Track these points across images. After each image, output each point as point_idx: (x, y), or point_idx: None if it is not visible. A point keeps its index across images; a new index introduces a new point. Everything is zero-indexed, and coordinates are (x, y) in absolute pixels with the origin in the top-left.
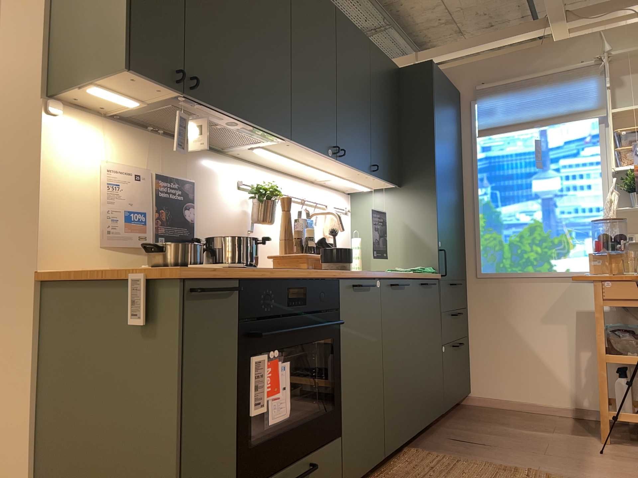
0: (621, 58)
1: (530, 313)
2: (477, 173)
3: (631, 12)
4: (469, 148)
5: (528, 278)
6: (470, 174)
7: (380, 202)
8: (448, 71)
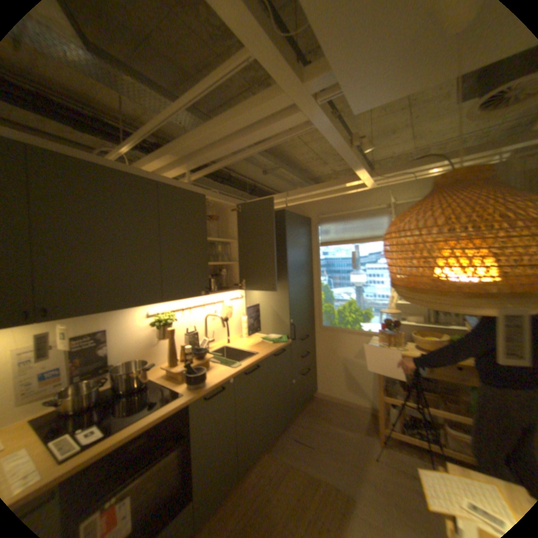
0: (404, 204)
1: (349, 352)
2: (320, 268)
3: (411, 174)
4: (316, 252)
5: (348, 333)
6: (317, 268)
7: (259, 293)
8: (304, 204)
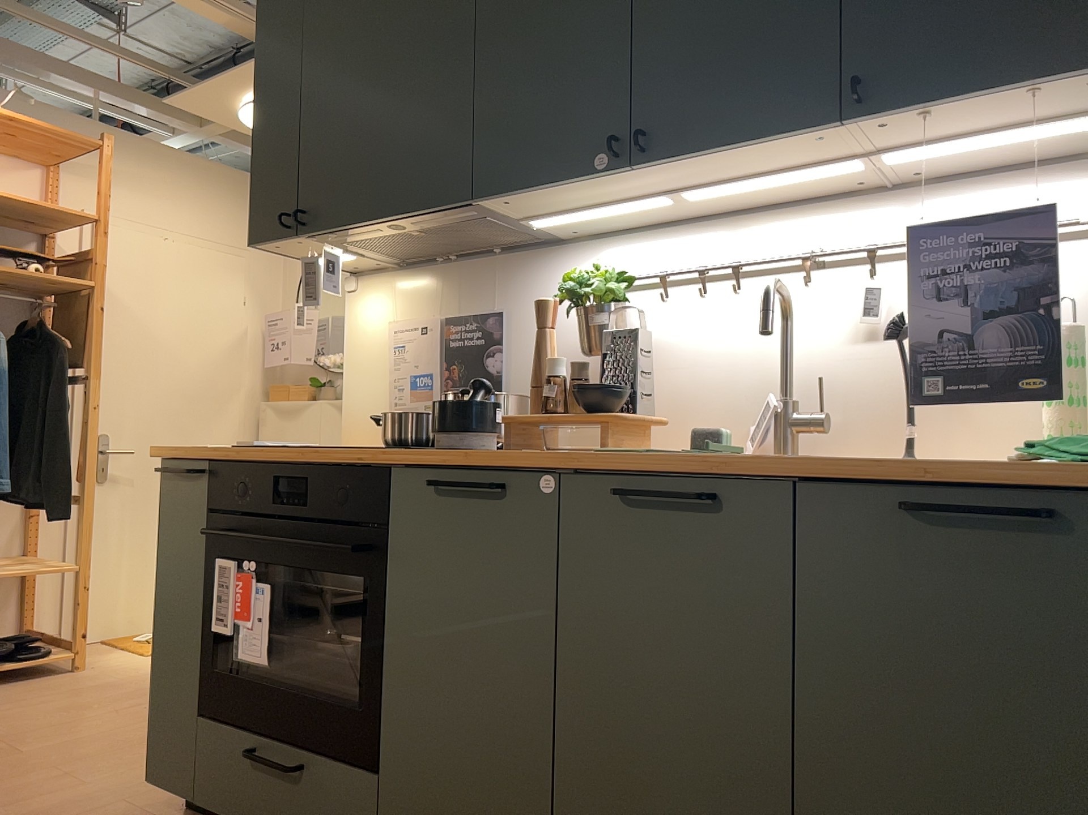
0: None
1: None
2: None
3: None
4: None
5: None
6: None
7: None
8: None
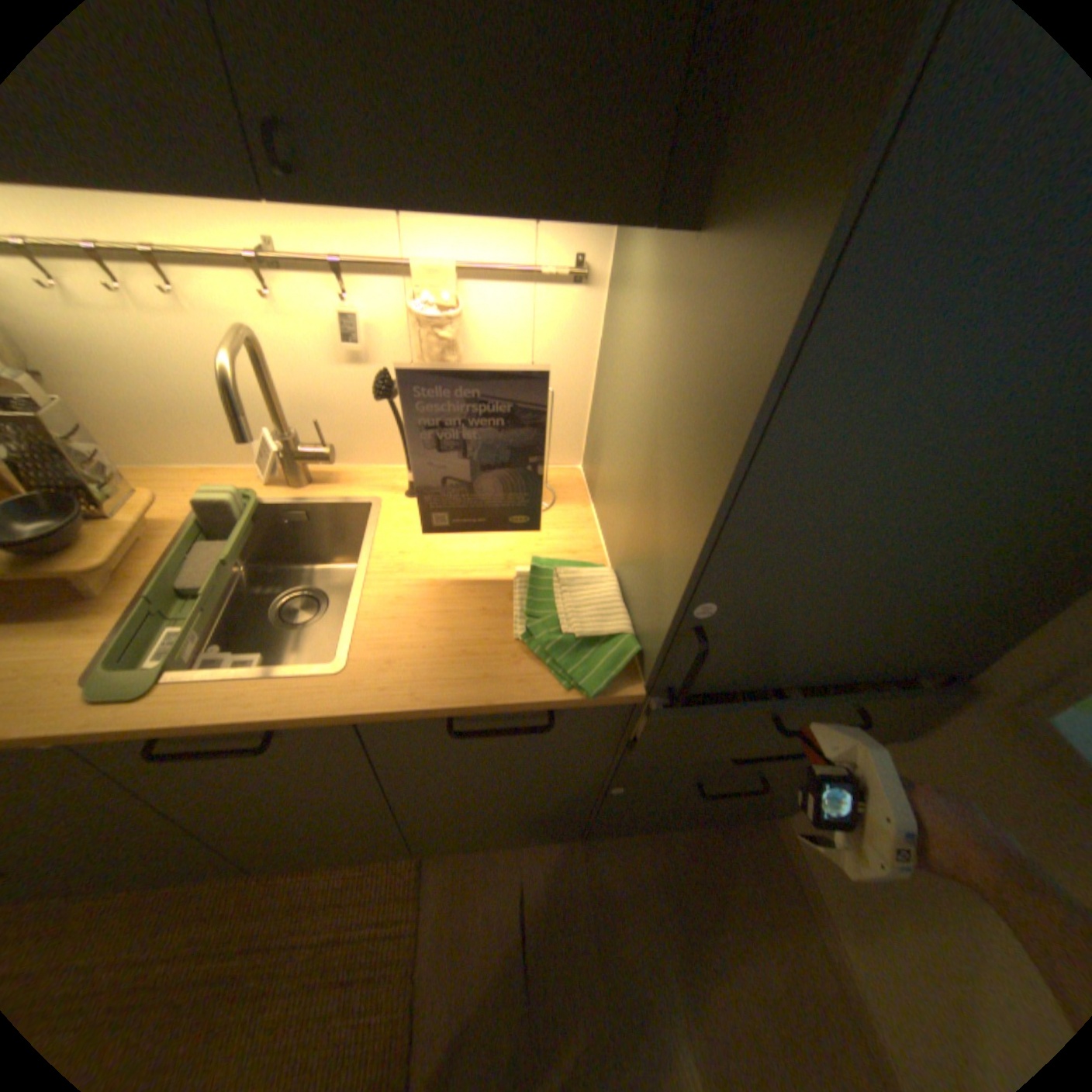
0: None
1: None
2: None
3: None
4: None
5: None
6: None
7: (652, 278)
8: None
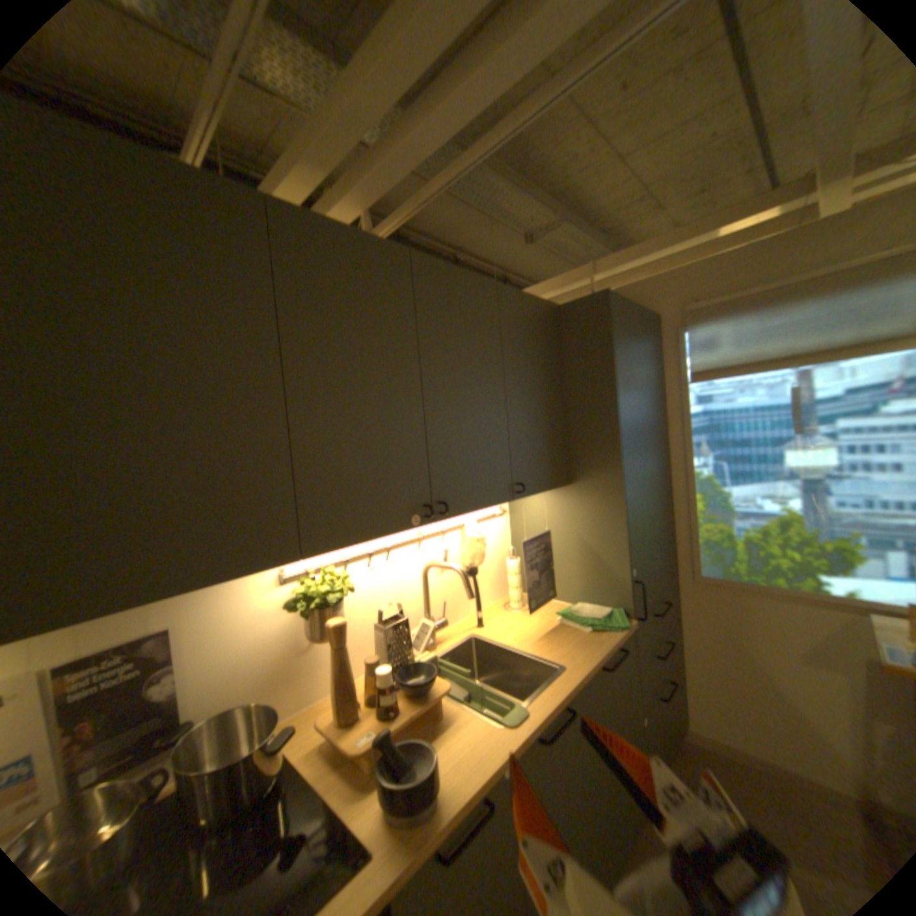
0: None
1: (783, 646)
2: (691, 435)
3: None
4: (677, 398)
5: (779, 596)
6: (680, 436)
7: (544, 502)
8: (641, 282)
